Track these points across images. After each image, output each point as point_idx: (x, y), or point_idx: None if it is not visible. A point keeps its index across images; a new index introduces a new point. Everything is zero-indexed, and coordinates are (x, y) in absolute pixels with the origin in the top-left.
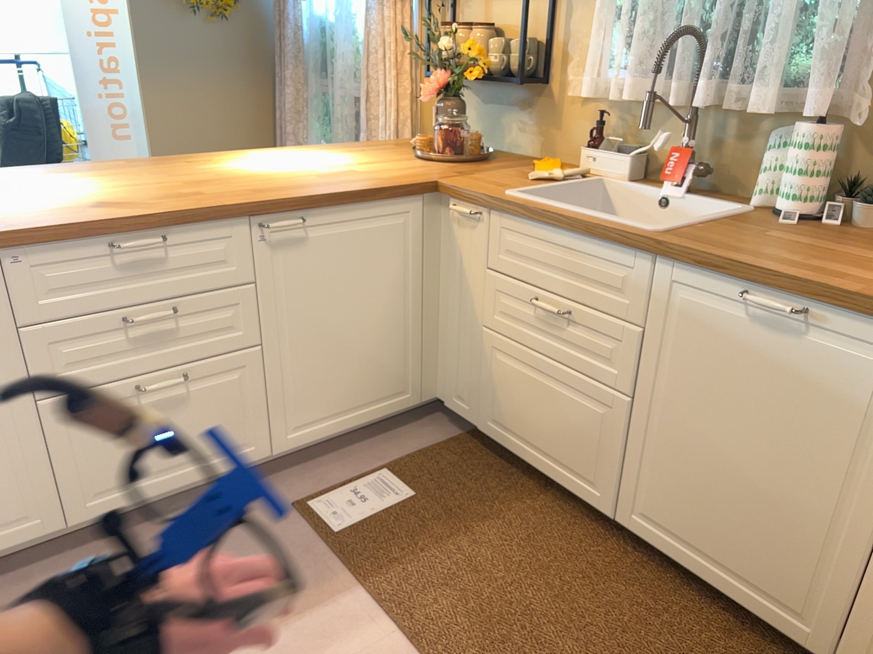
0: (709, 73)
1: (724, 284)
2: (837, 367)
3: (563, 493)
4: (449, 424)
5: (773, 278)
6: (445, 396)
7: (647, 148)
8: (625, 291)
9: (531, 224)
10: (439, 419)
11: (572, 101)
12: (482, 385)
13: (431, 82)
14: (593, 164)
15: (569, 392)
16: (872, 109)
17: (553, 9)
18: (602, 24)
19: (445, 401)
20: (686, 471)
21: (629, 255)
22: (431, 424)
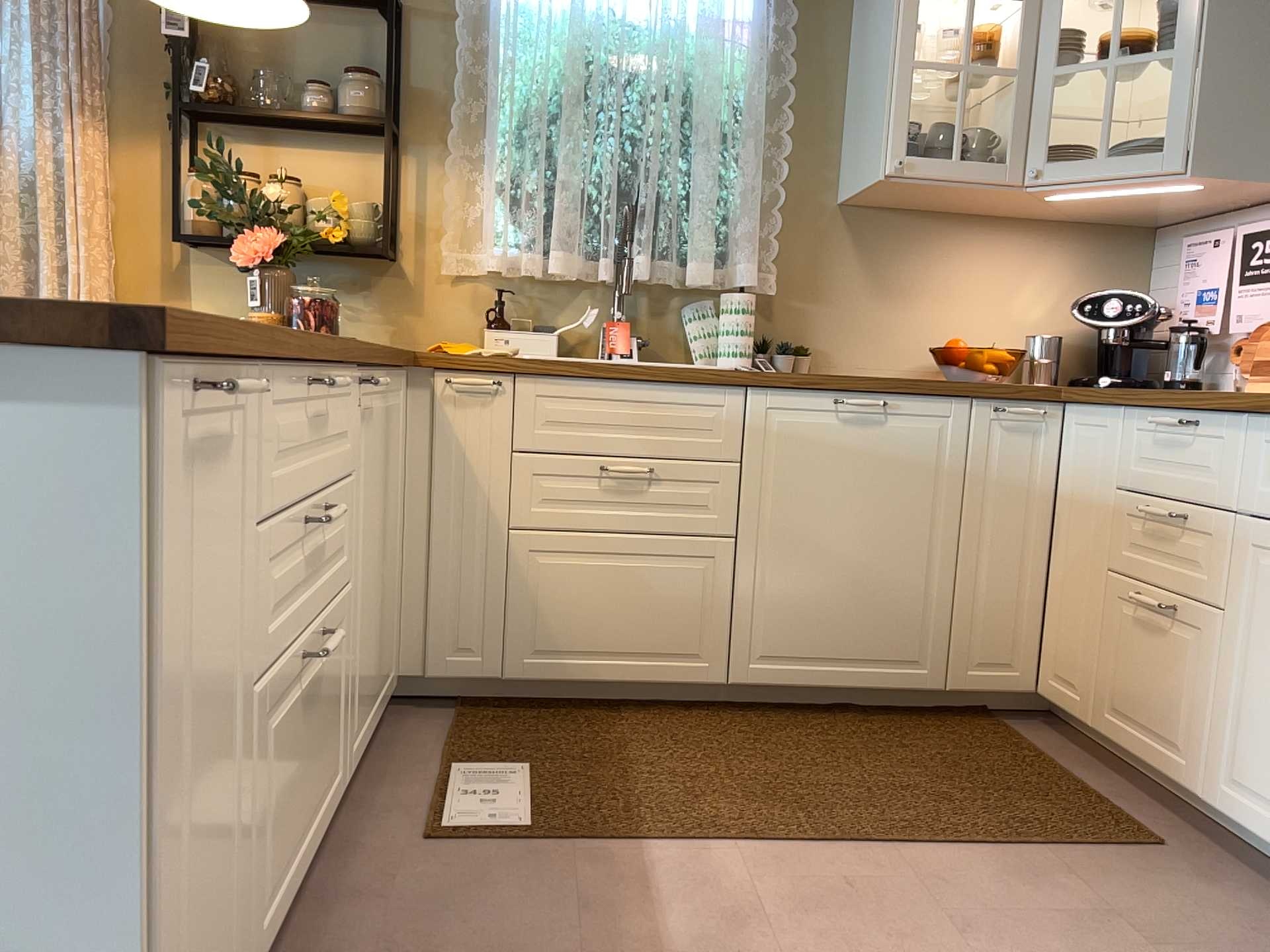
0: (640, 247)
1: (818, 397)
2: (913, 439)
3: (633, 706)
4: (422, 709)
5: (861, 381)
6: (418, 665)
7: (577, 322)
8: (716, 429)
9: (585, 383)
10: (403, 710)
11: (442, 279)
12: (508, 613)
13: (261, 240)
14: (508, 344)
15: (657, 562)
16: (777, 278)
17: (400, 173)
18: (507, 192)
19: (417, 675)
20: (804, 585)
21: (719, 391)
22: (404, 717)
